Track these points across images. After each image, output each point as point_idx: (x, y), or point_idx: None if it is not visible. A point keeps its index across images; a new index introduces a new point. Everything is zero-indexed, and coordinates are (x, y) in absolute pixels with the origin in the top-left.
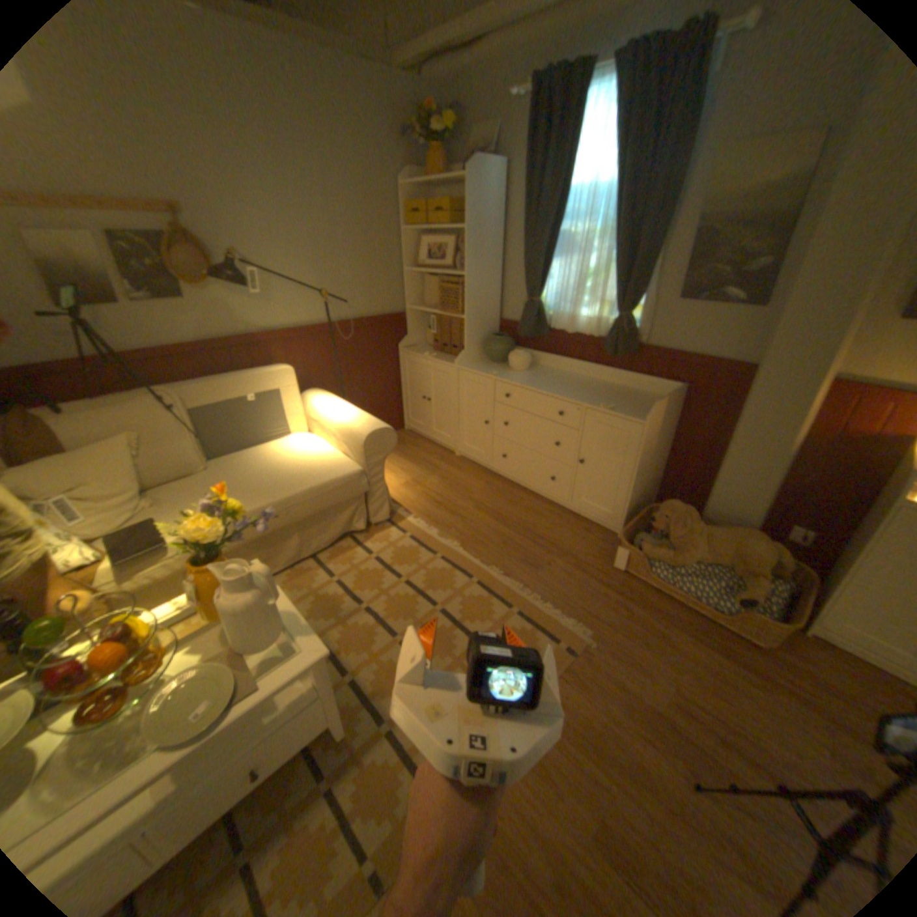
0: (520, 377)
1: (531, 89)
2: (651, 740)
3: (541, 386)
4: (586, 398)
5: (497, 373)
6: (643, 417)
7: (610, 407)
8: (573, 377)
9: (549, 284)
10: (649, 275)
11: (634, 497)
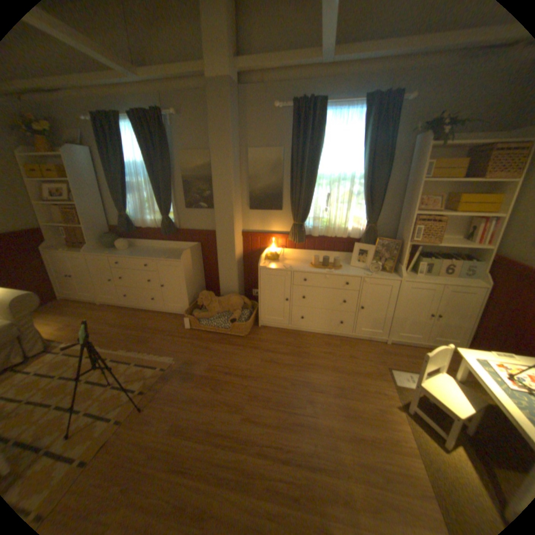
0: (122, 253)
1: (92, 119)
2: (196, 387)
3: (133, 255)
4: (155, 256)
5: (107, 253)
6: (180, 259)
7: (165, 258)
8: (152, 249)
9: (128, 207)
10: (169, 200)
11: (189, 296)
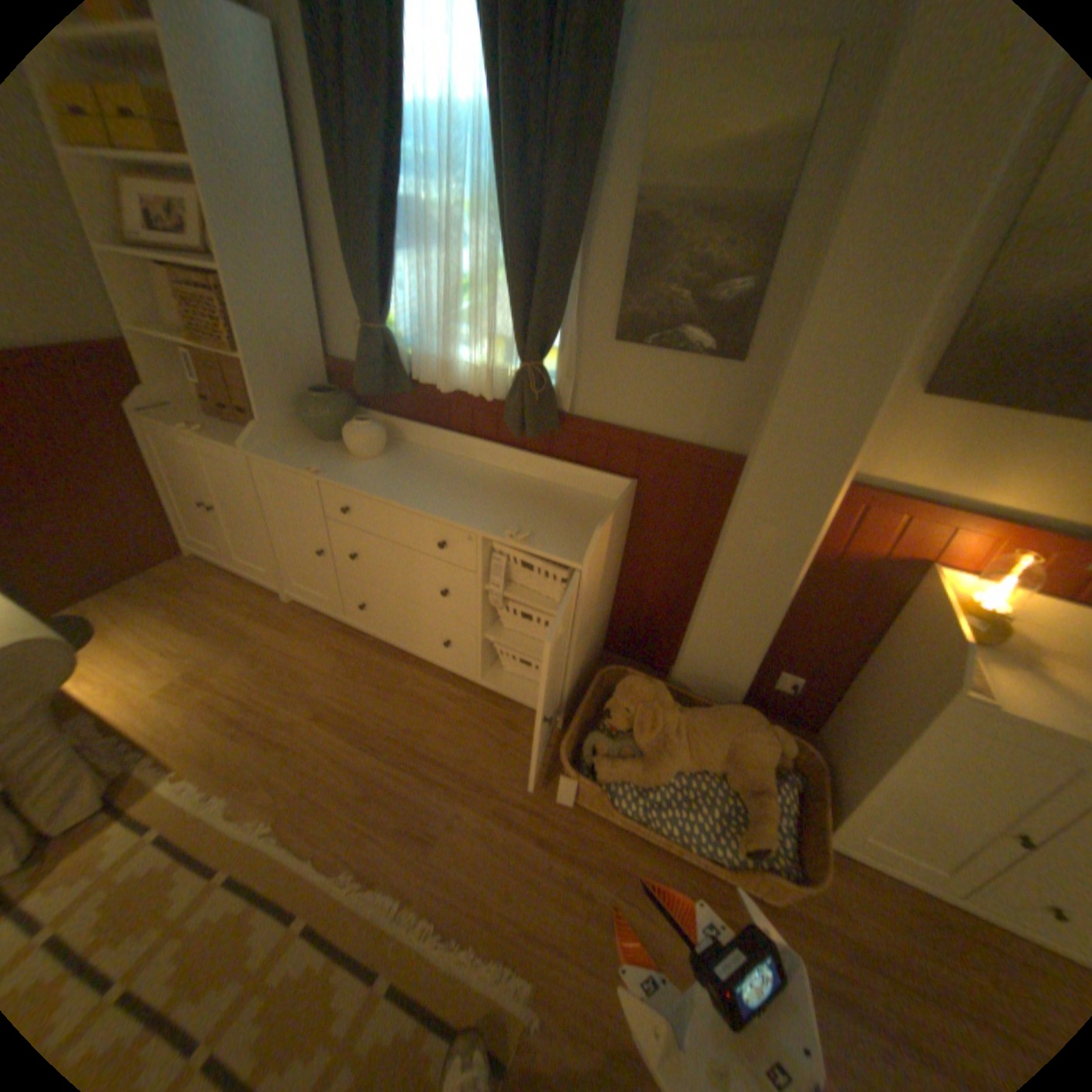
0: (367, 473)
1: None
2: None
3: (405, 492)
4: (483, 515)
5: (321, 468)
6: (579, 552)
7: (523, 537)
8: (463, 465)
9: (399, 300)
10: (565, 295)
11: (576, 669)
